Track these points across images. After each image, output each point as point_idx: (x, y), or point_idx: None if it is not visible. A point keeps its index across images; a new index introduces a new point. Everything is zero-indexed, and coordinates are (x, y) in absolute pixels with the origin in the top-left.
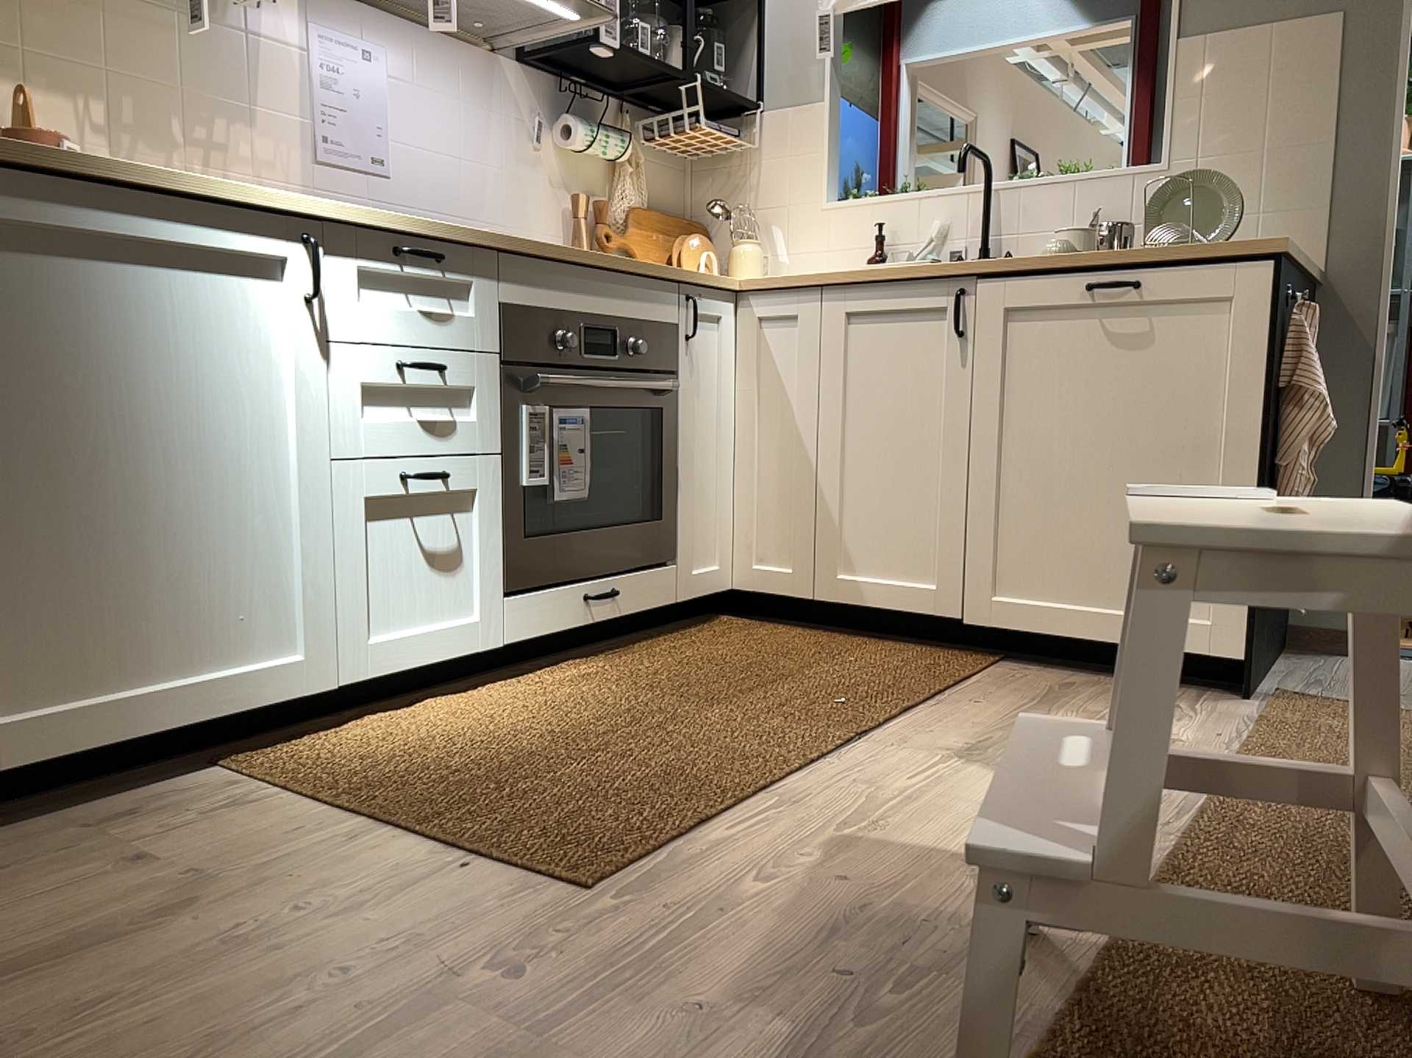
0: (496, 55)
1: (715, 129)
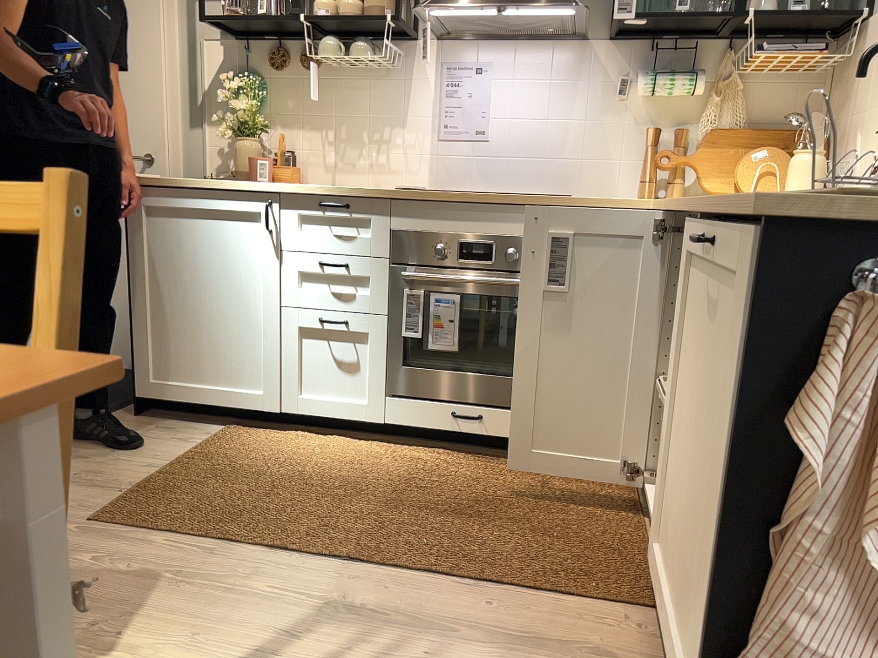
0: (584, 42)
1: (778, 54)
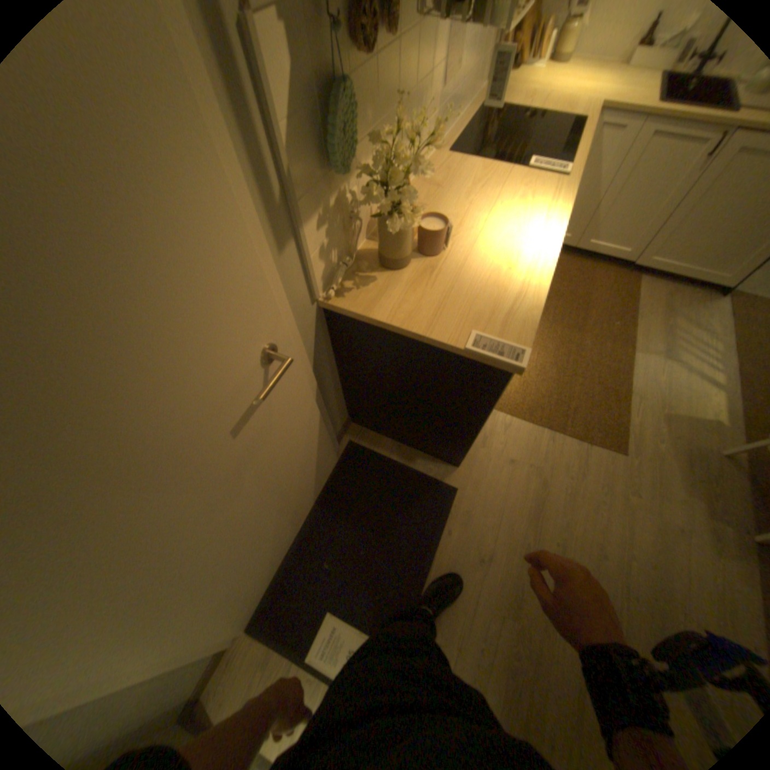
0: None
1: None
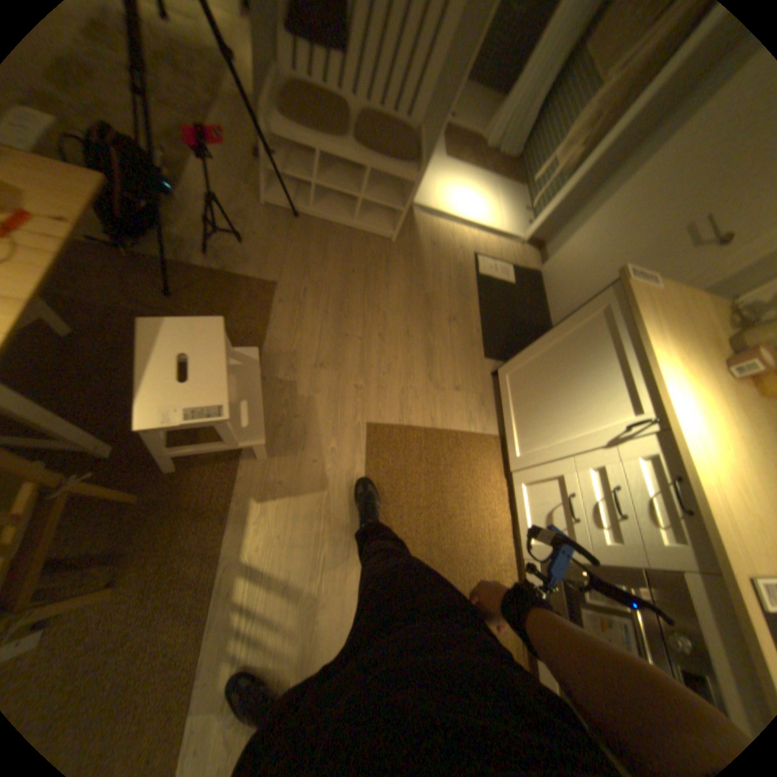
0: None
1: None
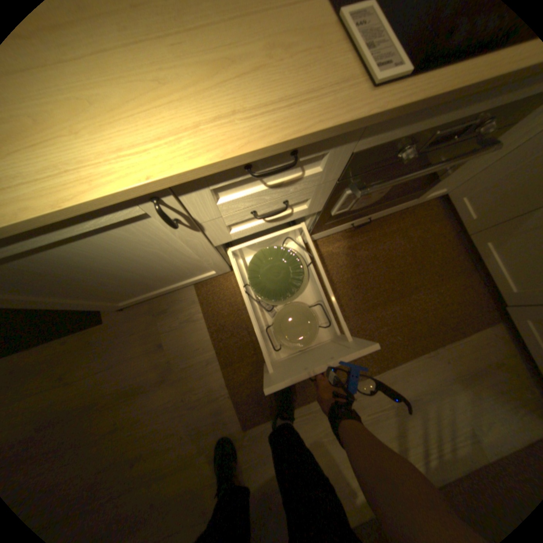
0: None
1: None
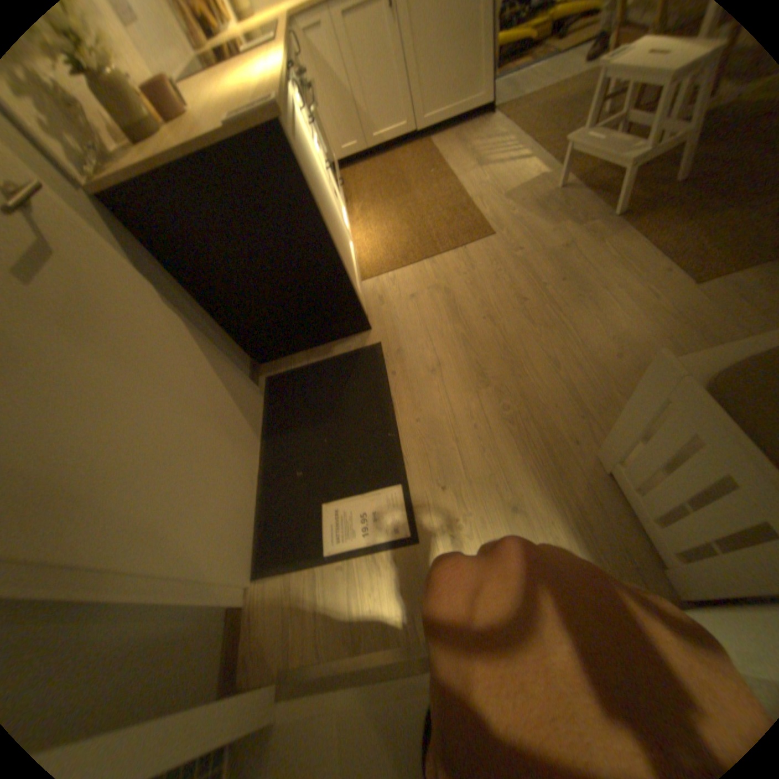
0: None
1: None
